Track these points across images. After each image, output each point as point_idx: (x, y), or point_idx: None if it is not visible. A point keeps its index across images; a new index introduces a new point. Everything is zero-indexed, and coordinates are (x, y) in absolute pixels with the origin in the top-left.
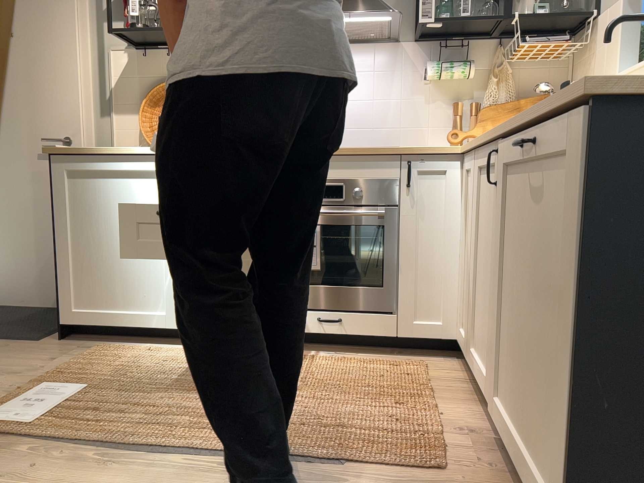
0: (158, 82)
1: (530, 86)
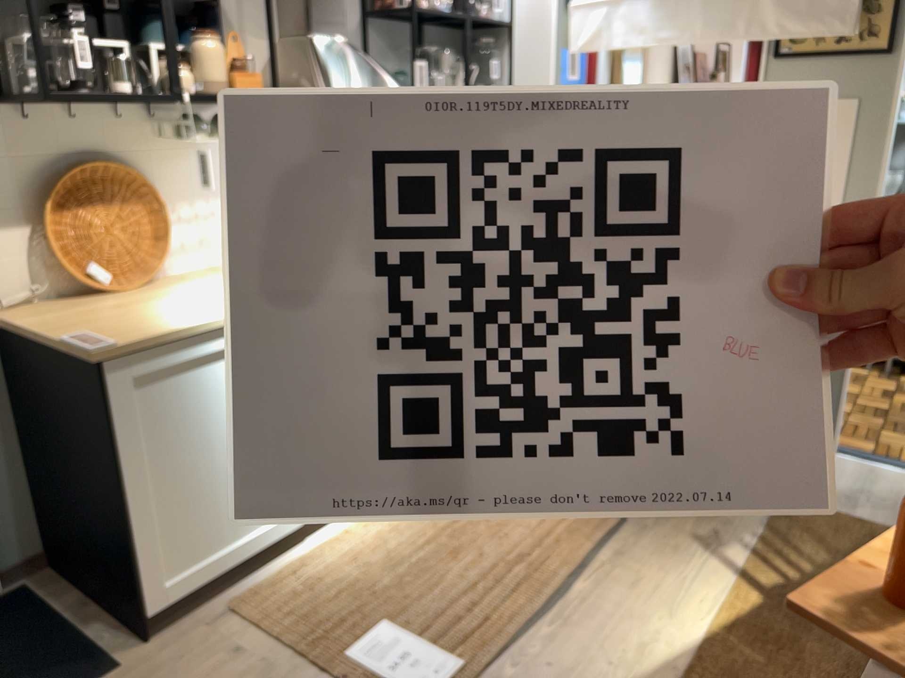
0: (52, 165)
1: None
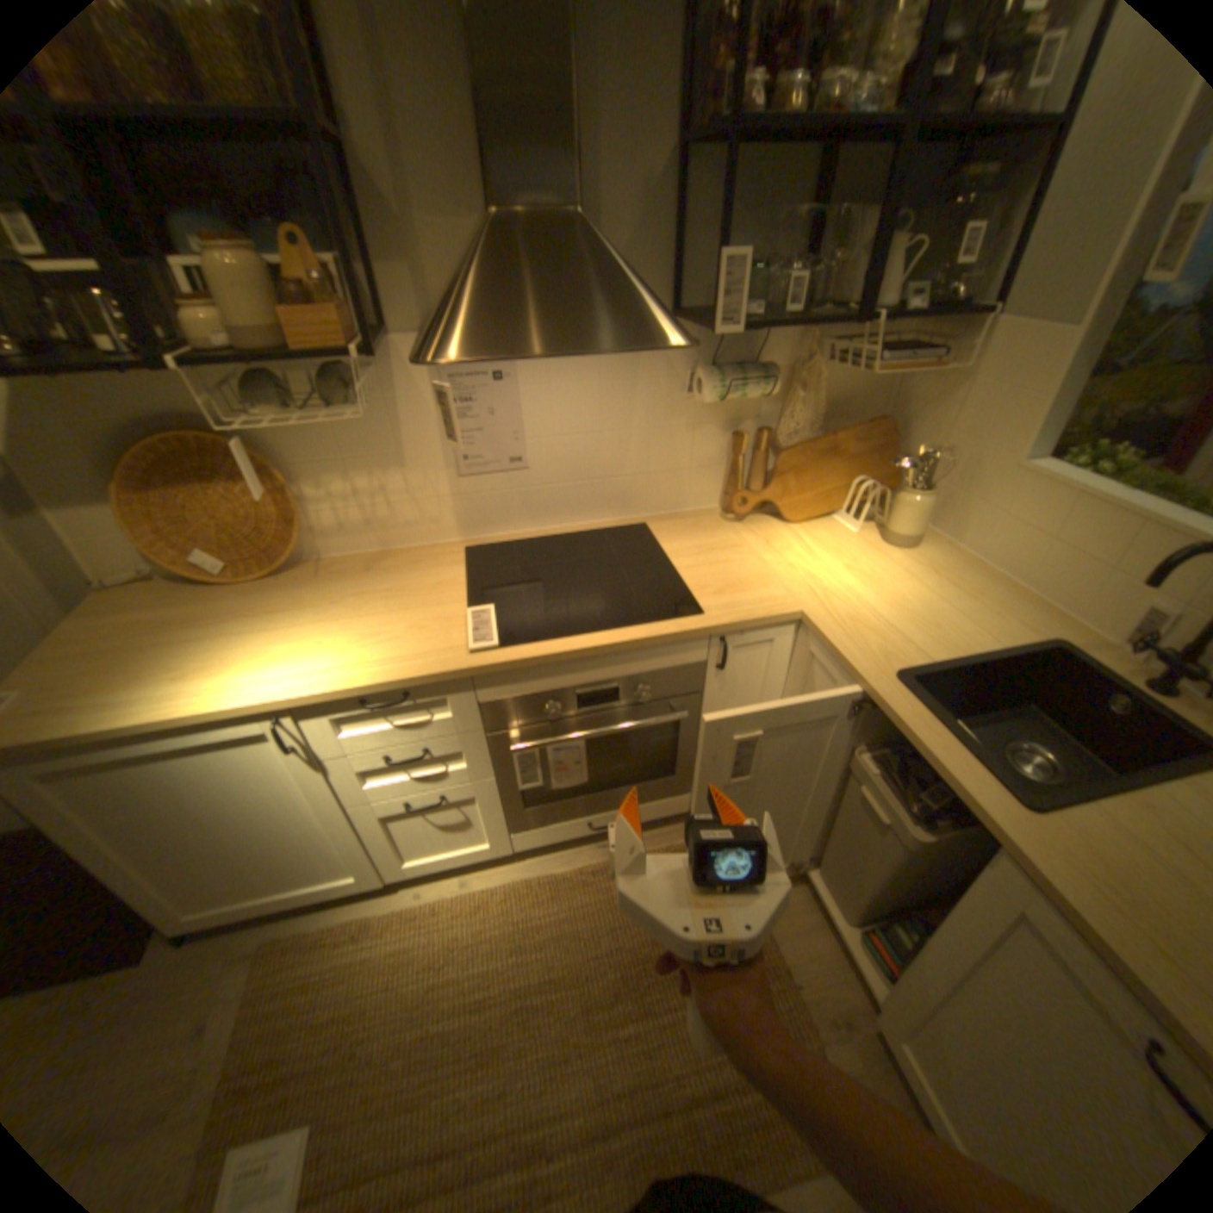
0: (130, 430)
1: (846, 389)
